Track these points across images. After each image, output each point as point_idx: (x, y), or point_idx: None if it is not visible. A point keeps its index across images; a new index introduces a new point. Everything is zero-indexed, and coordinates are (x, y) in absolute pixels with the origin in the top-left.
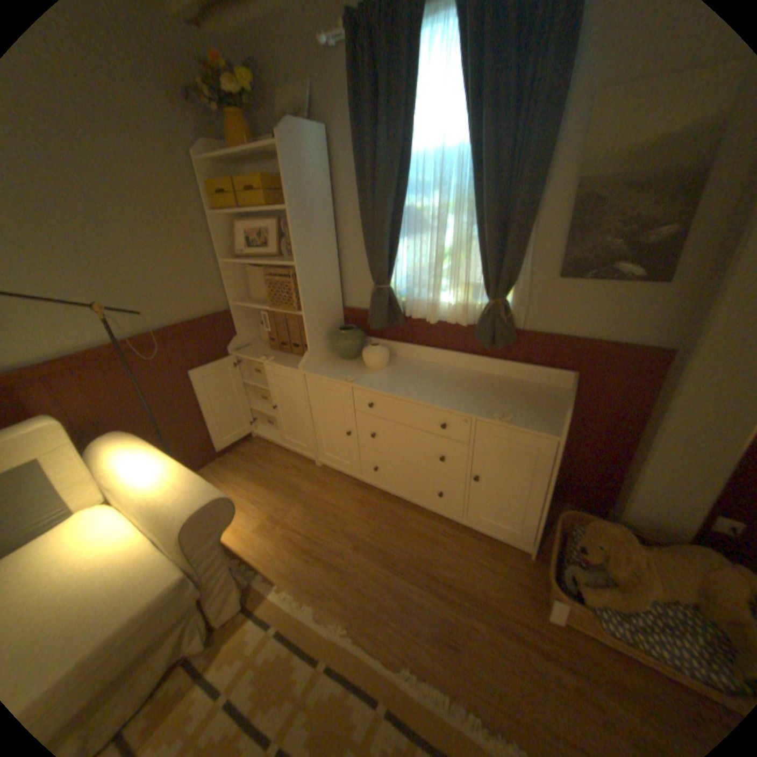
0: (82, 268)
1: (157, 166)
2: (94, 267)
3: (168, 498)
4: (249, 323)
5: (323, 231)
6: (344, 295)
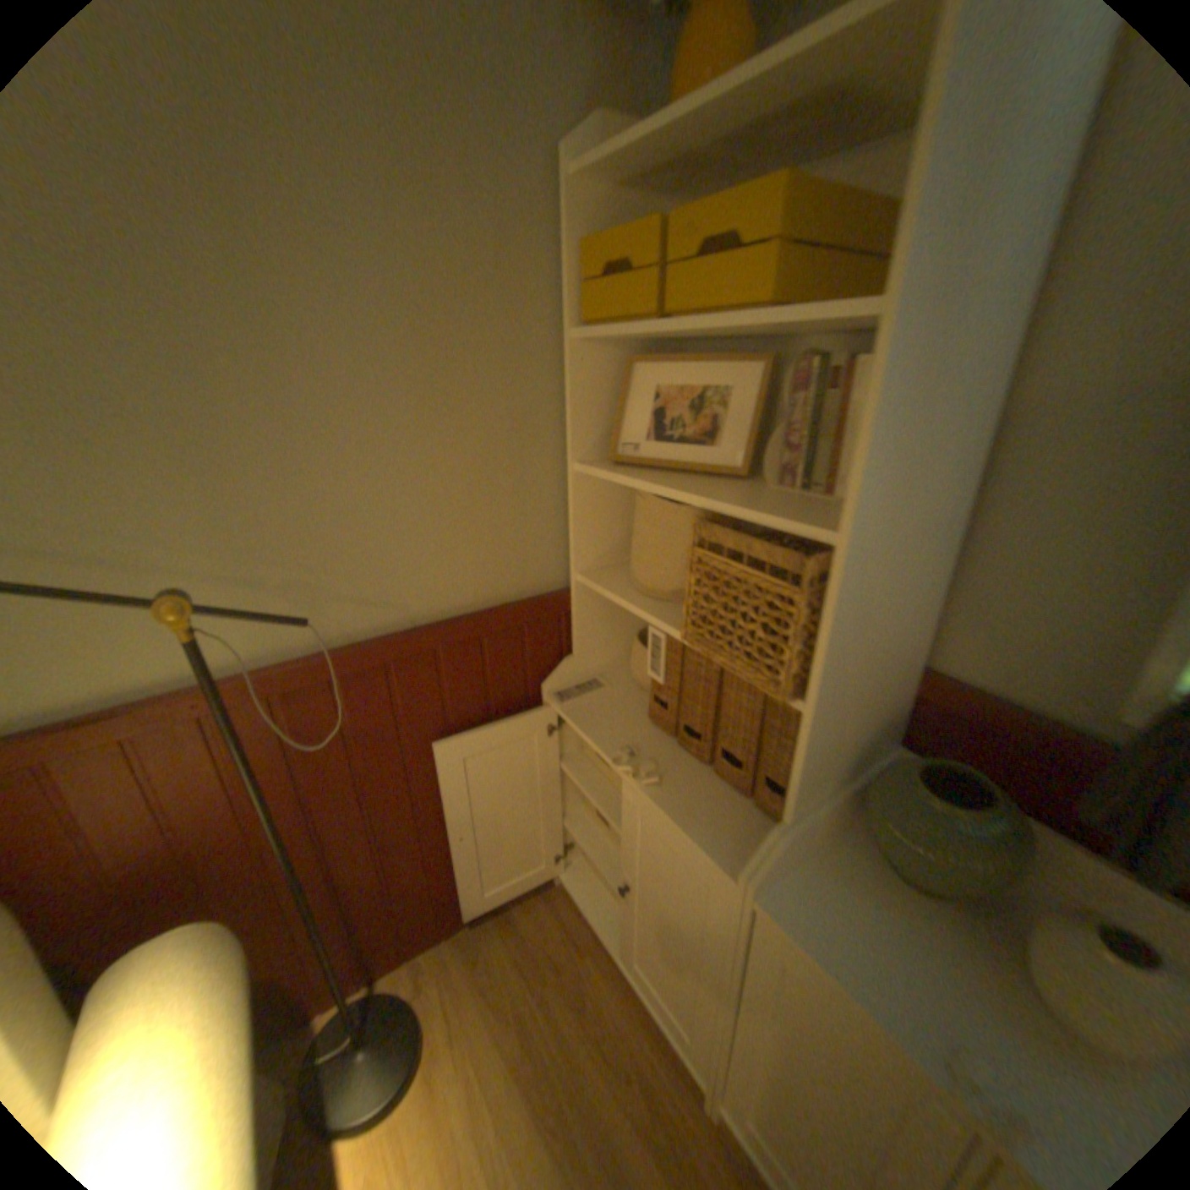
0: (194, 471)
1: (461, 182)
2: (231, 468)
3: None
4: (611, 627)
5: (978, 410)
6: (943, 632)
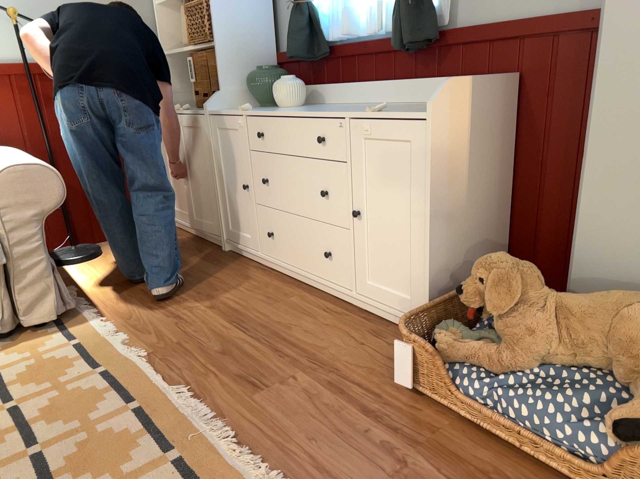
0: None
1: None
2: None
3: (6, 162)
4: (183, 84)
5: None
6: (279, 40)
